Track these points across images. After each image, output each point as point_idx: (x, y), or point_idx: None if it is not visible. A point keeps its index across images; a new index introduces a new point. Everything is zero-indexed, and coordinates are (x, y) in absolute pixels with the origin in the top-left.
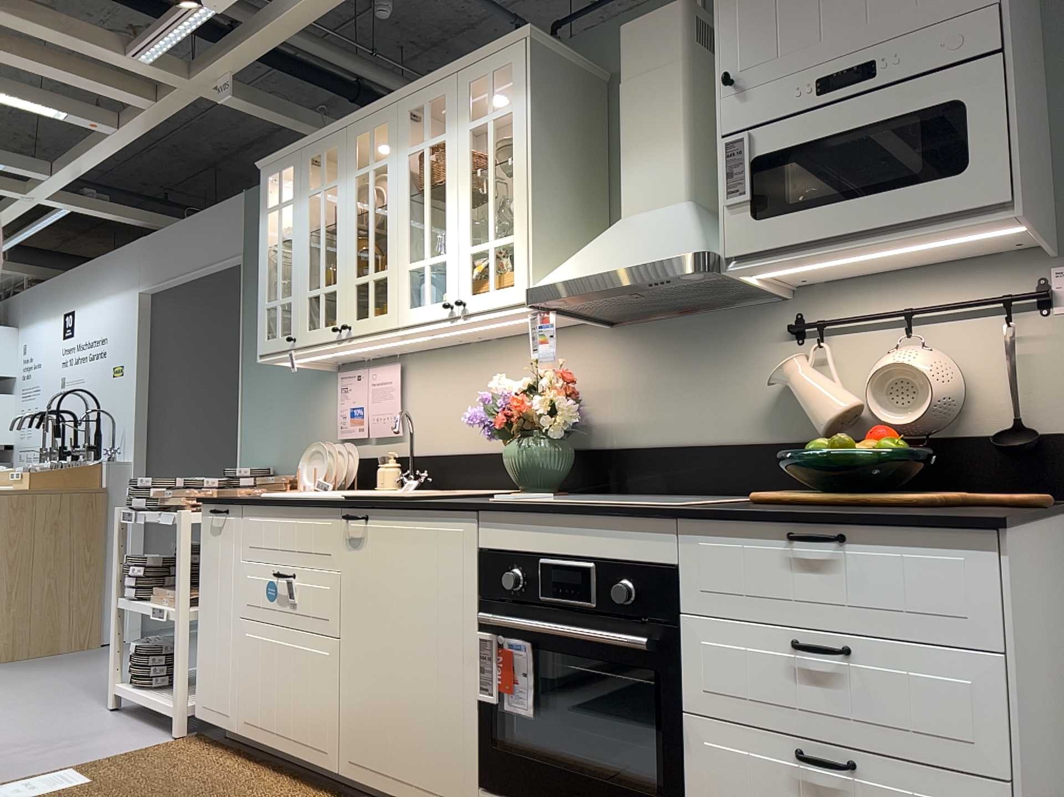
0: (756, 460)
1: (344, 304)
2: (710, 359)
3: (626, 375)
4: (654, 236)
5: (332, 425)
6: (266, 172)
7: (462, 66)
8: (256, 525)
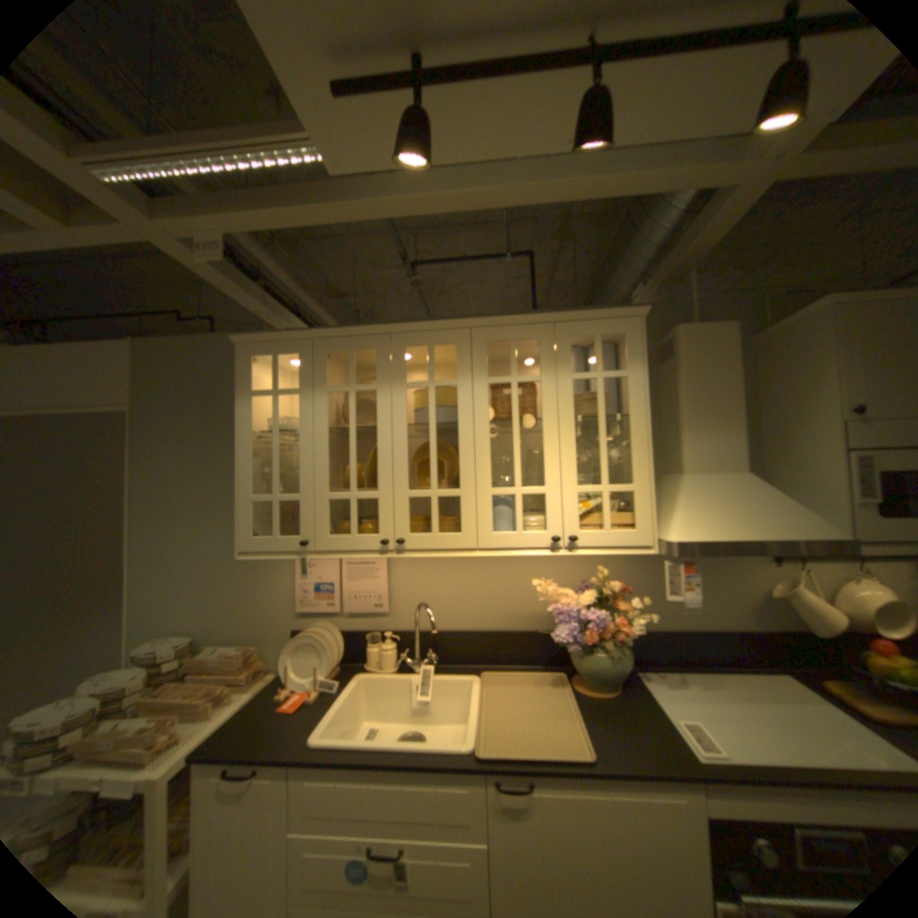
0: (754, 645)
1: (394, 515)
2: (712, 572)
3: (643, 578)
4: (770, 508)
5: (285, 596)
6: (247, 348)
7: (564, 317)
8: (321, 793)
